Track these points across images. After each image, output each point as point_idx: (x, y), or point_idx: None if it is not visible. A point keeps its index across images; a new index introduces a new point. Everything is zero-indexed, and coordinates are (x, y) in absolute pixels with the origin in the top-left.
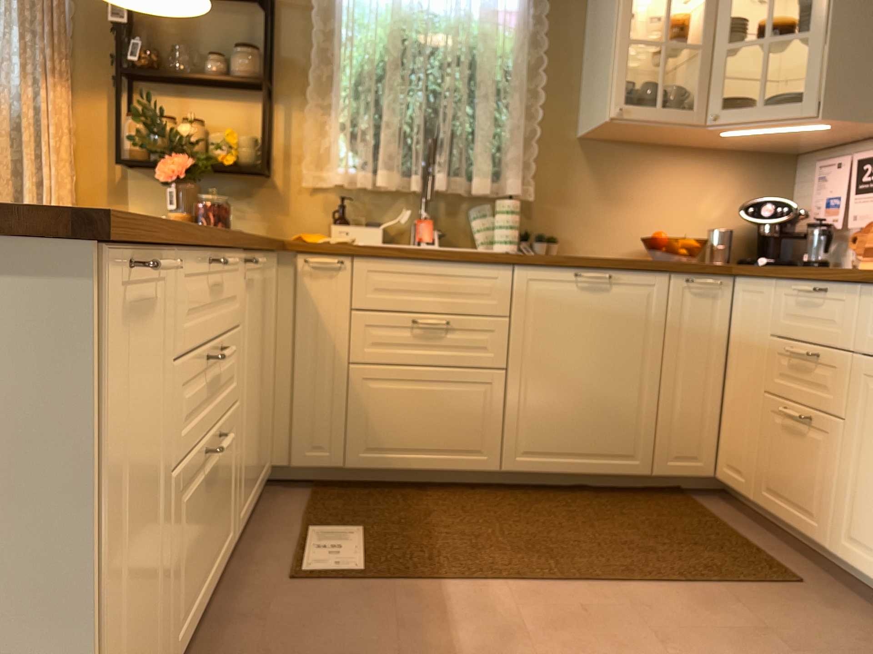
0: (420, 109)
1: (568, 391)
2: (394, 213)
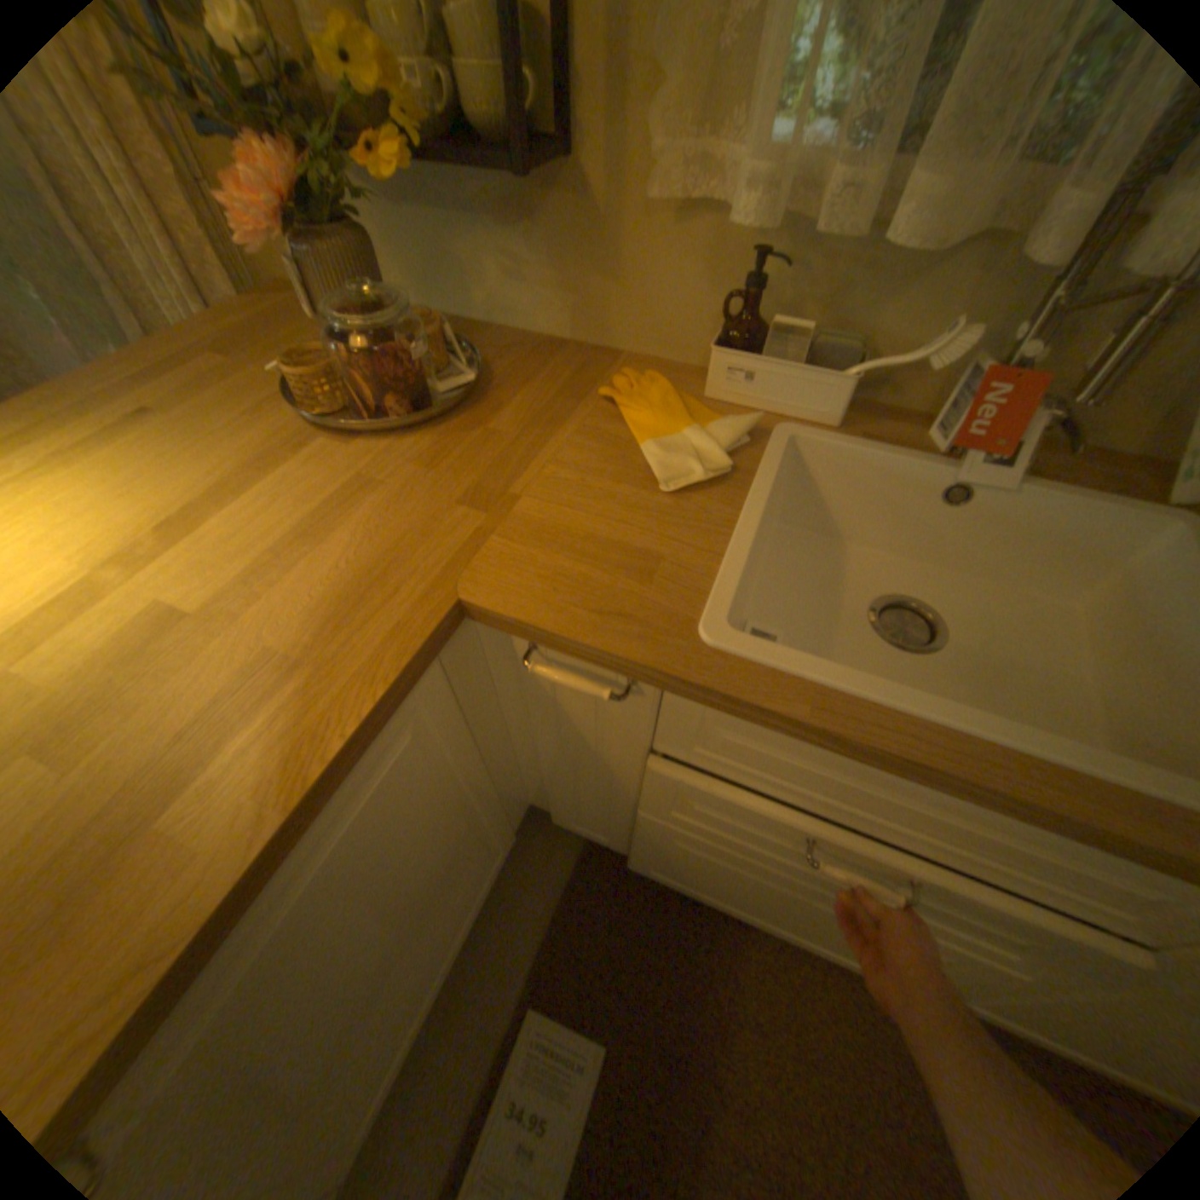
0: None
1: None
2: (921, 303)
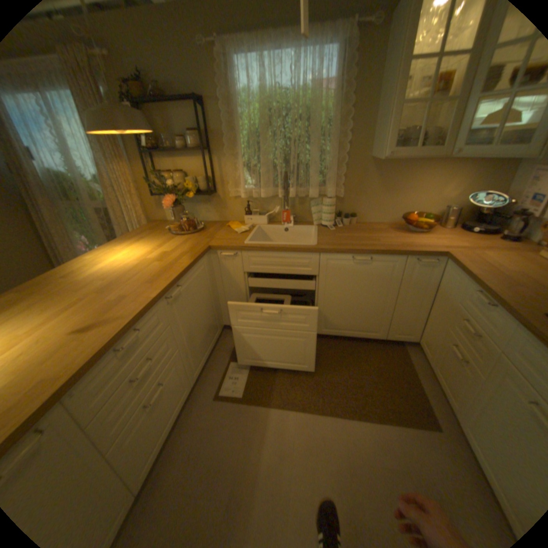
0: (280, 152)
1: (346, 306)
2: (273, 206)
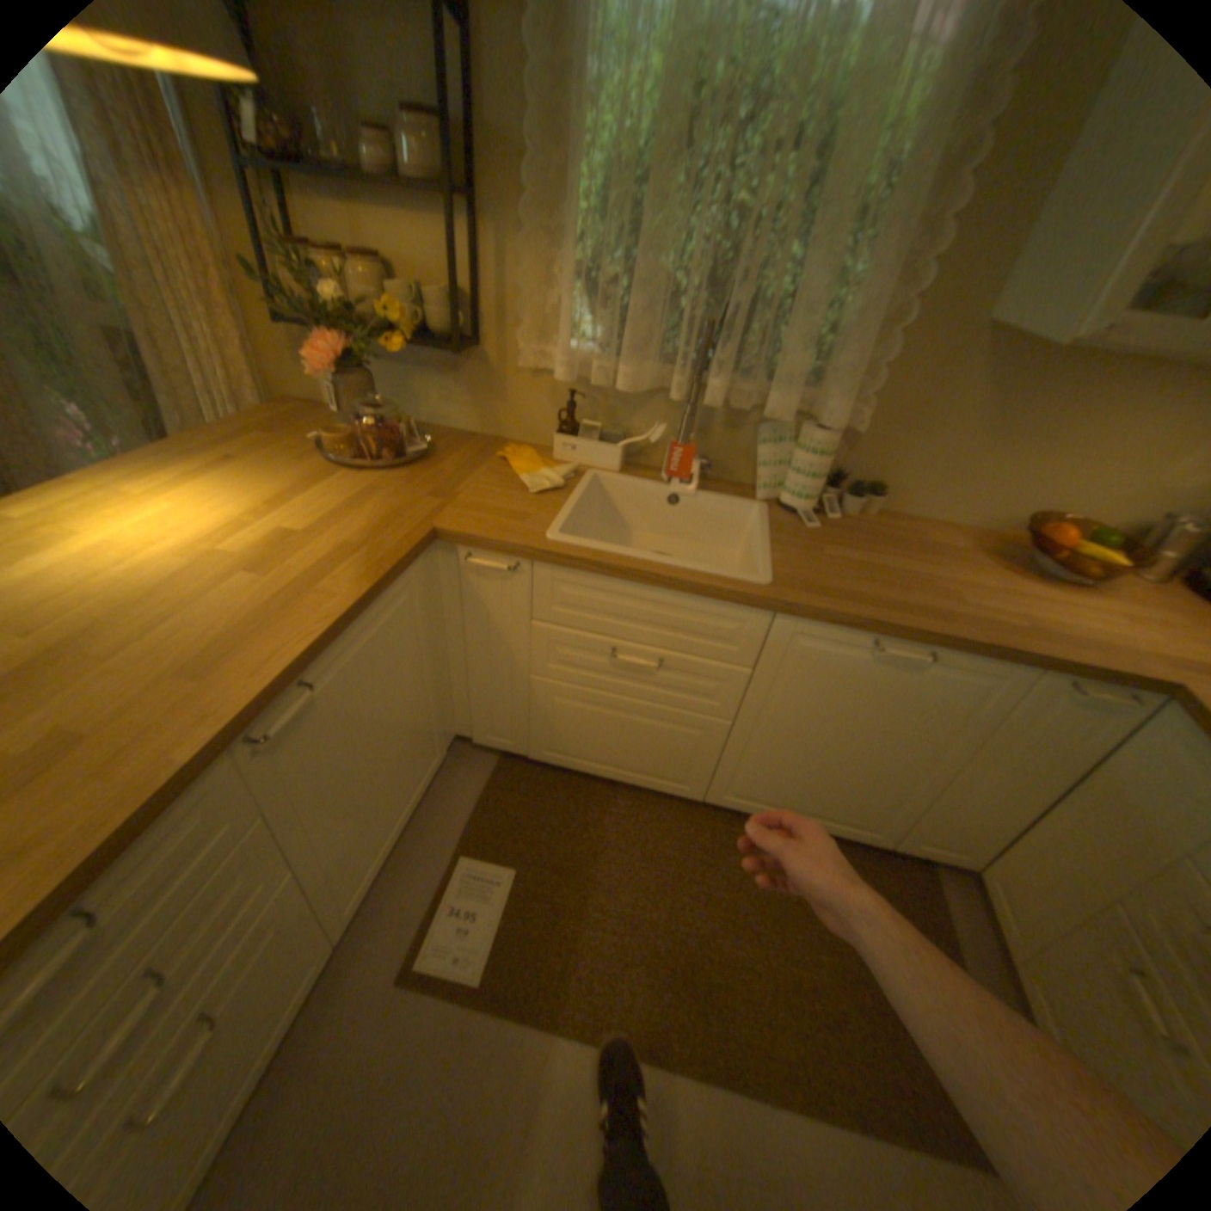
0: (705, 251)
1: (811, 759)
2: (645, 418)
